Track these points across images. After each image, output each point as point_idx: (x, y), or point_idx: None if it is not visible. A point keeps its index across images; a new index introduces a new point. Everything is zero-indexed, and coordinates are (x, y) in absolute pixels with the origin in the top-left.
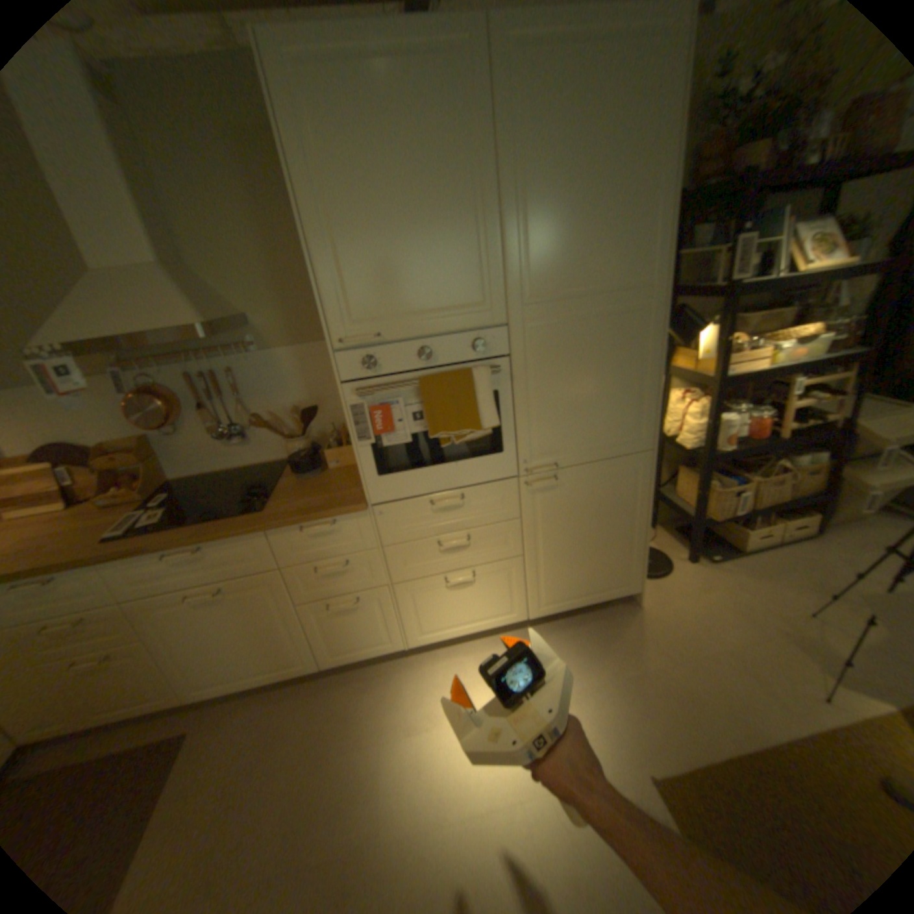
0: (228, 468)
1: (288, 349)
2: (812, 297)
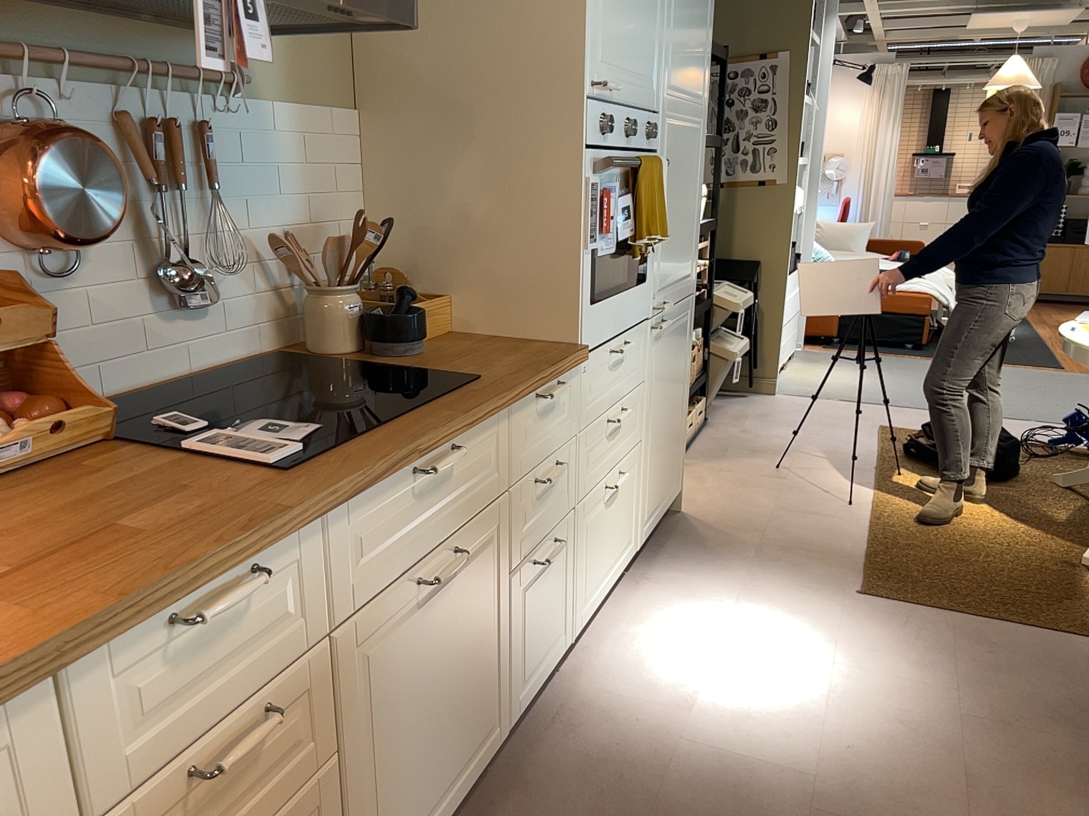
0: (157, 380)
1: (292, 110)
2: None
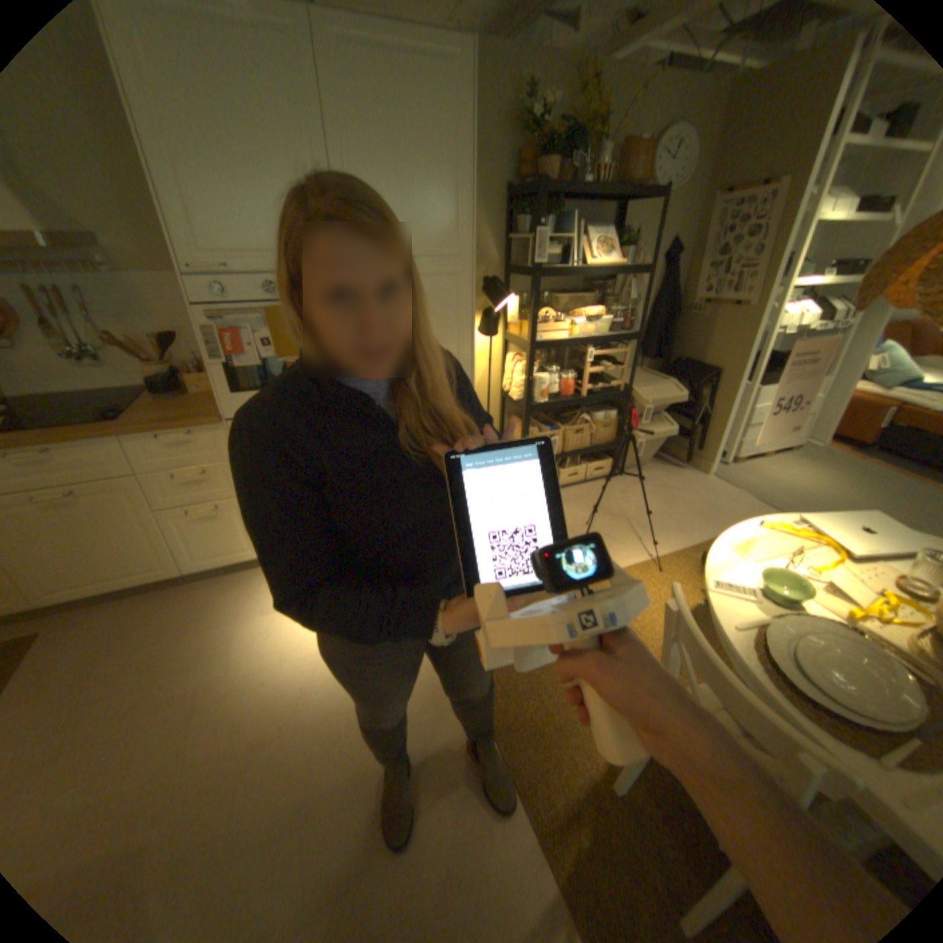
0: (77, 390)
1: (142, 275)
2: (608, 289)
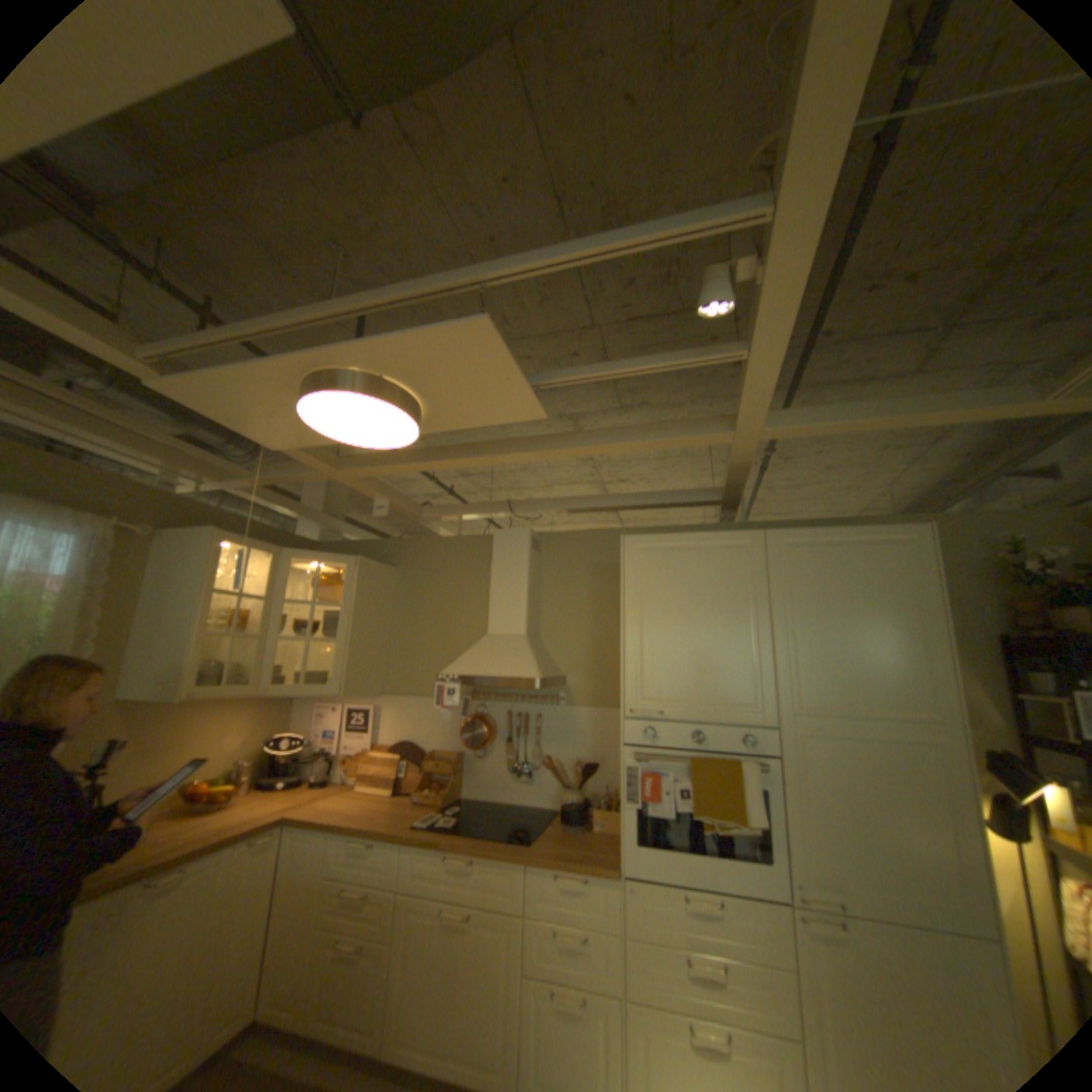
0: (506, 805)
1: (587, 711)
2: None
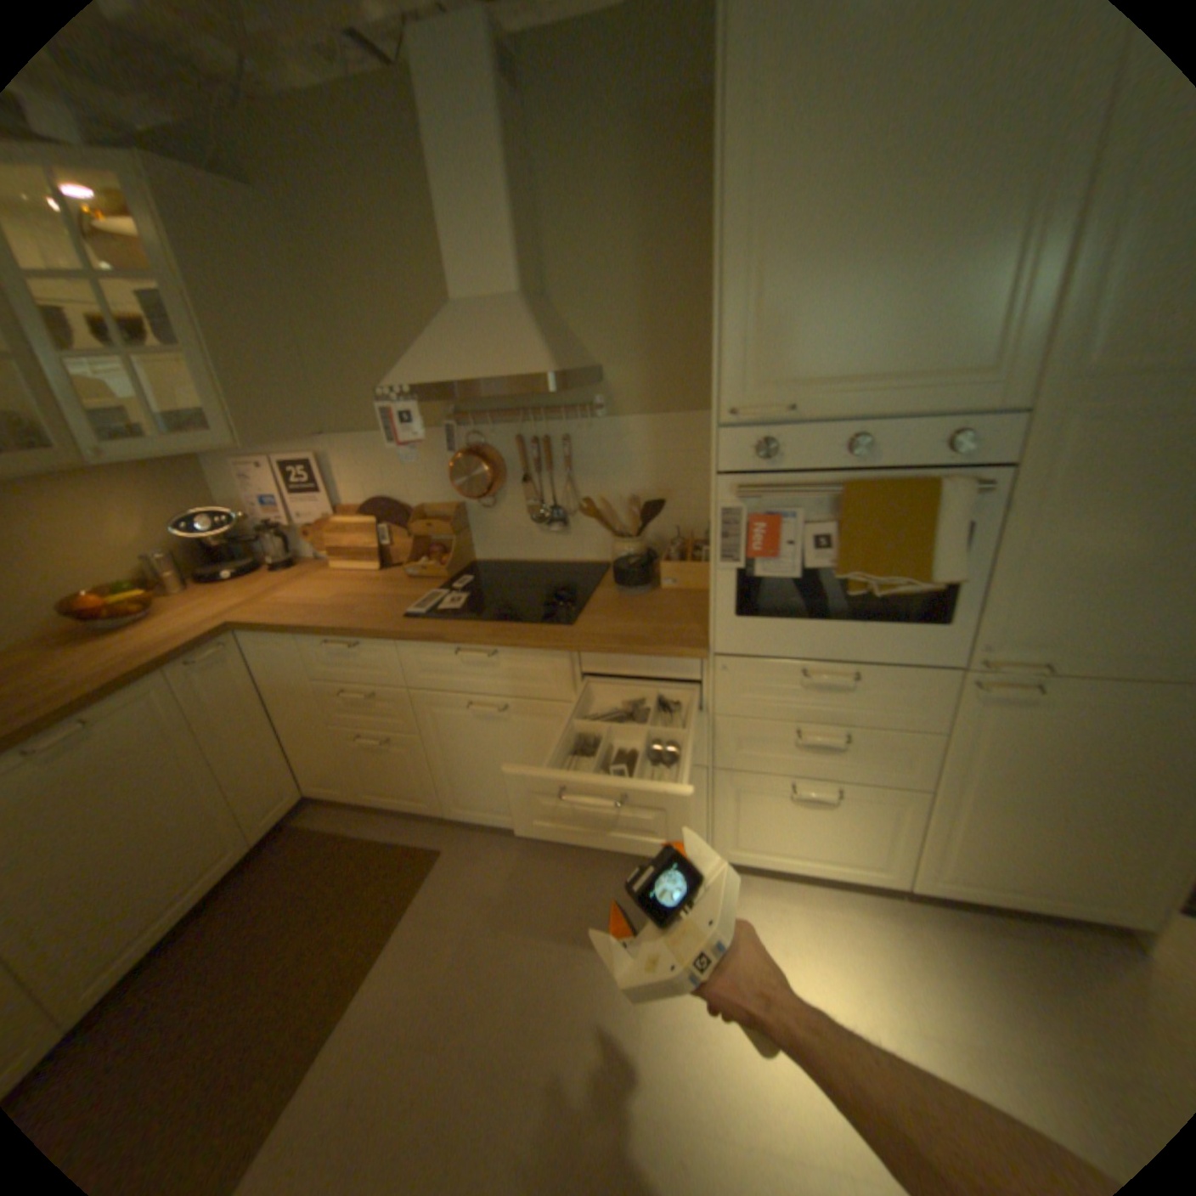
0: (539, 560)
1: (643, 419)
2: None
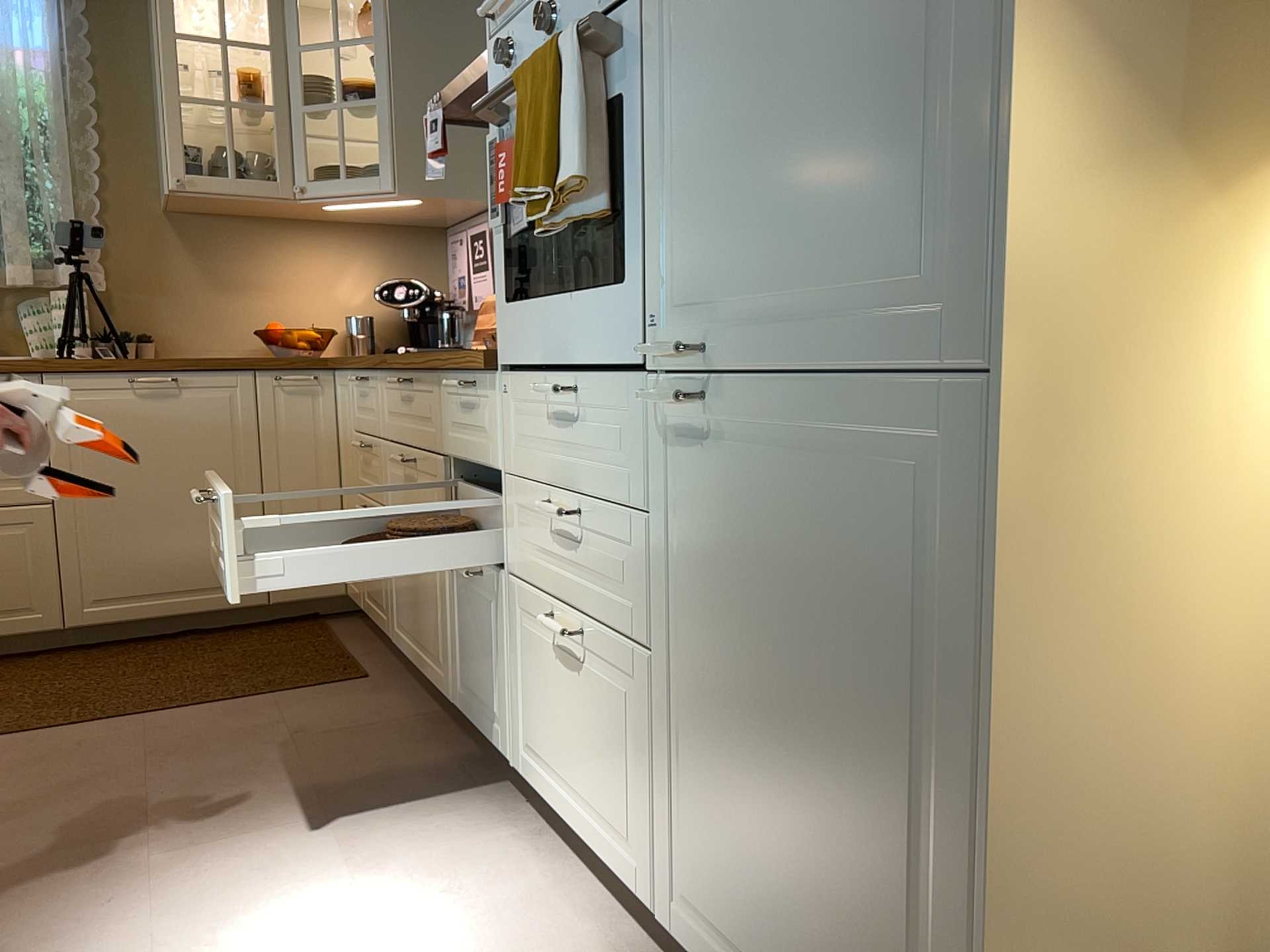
0: None
1: None
2: None
